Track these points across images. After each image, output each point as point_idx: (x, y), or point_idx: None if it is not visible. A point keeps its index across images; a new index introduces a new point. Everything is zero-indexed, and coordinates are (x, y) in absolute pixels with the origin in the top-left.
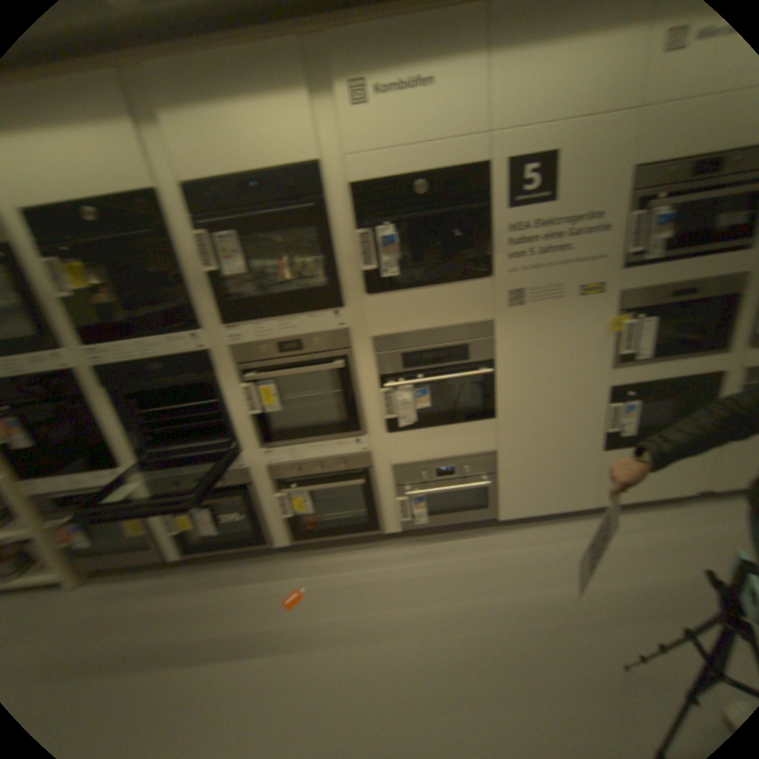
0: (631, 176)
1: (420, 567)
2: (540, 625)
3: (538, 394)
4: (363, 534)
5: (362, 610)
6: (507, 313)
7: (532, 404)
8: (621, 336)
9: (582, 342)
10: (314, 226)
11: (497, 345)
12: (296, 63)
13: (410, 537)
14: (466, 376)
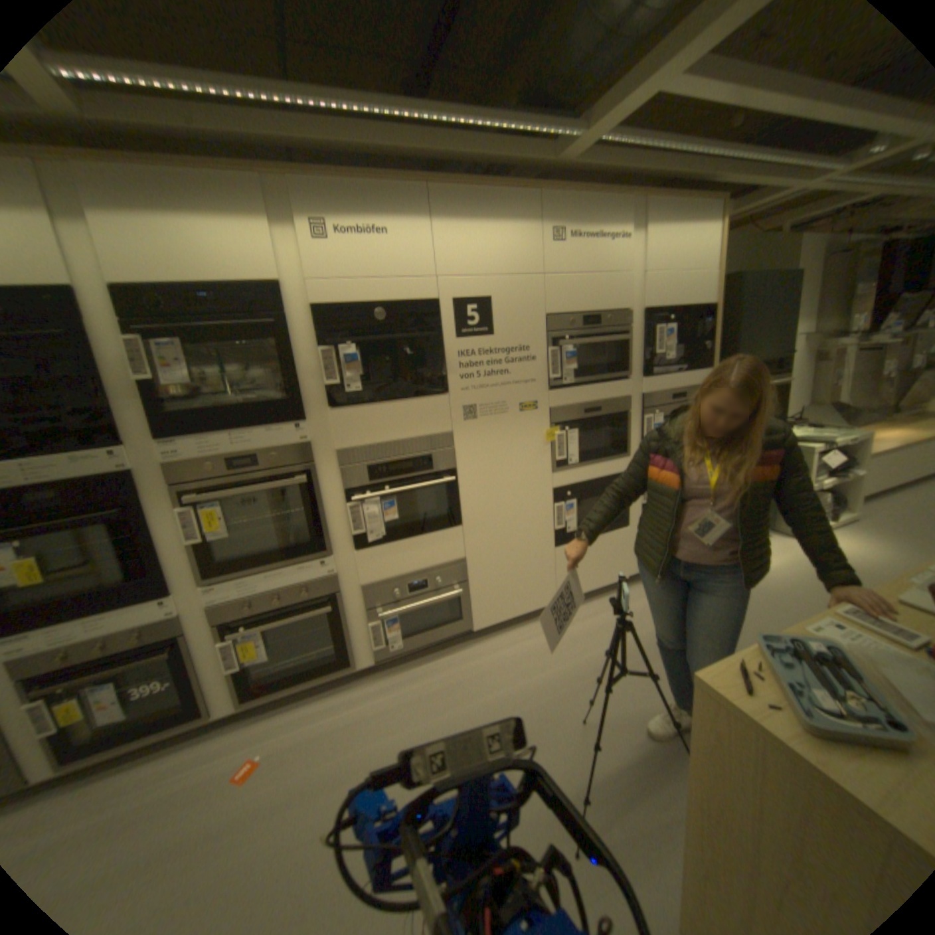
0: (544, 322)
1: (399, 695)
2: (516, 712)
3: (497, 499)
4: (332, 674)
5: (338, 753)
6: (464, 426)
7: (493, 509)
8: (555, 446)
9: (527, 451)
10: (276, 341)
11: (458, 455)
12: (260, 197)
13: (385, 670)
14: (432, 486)
